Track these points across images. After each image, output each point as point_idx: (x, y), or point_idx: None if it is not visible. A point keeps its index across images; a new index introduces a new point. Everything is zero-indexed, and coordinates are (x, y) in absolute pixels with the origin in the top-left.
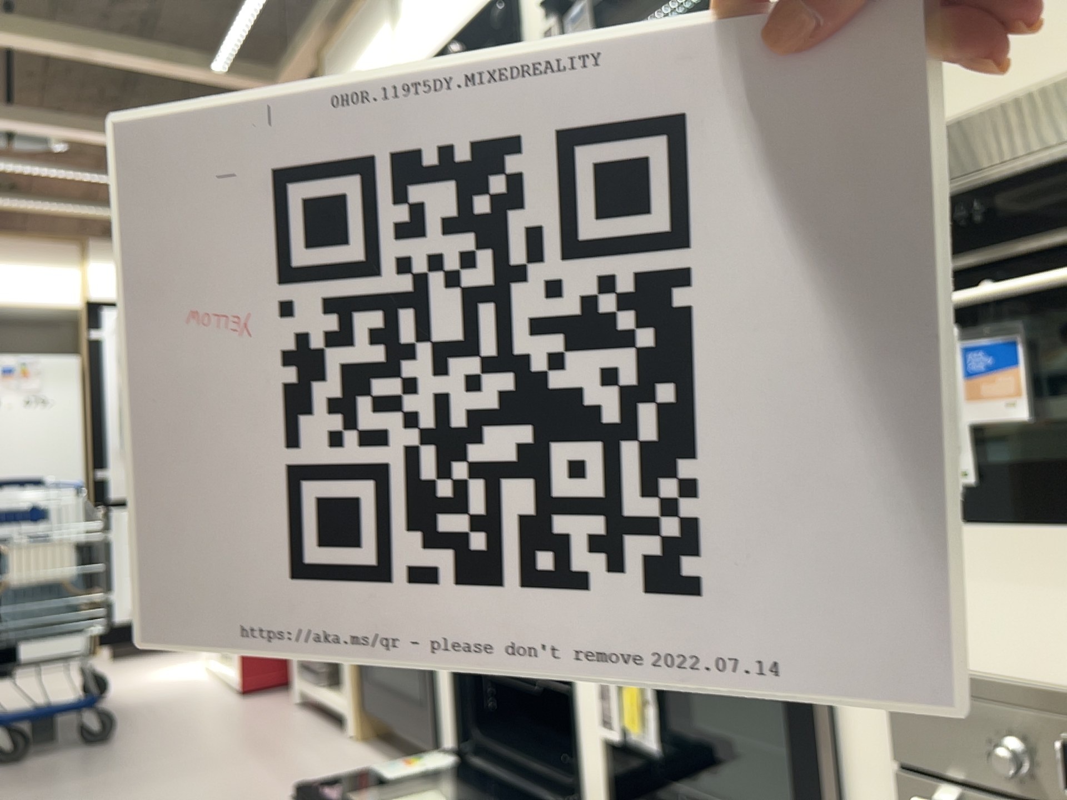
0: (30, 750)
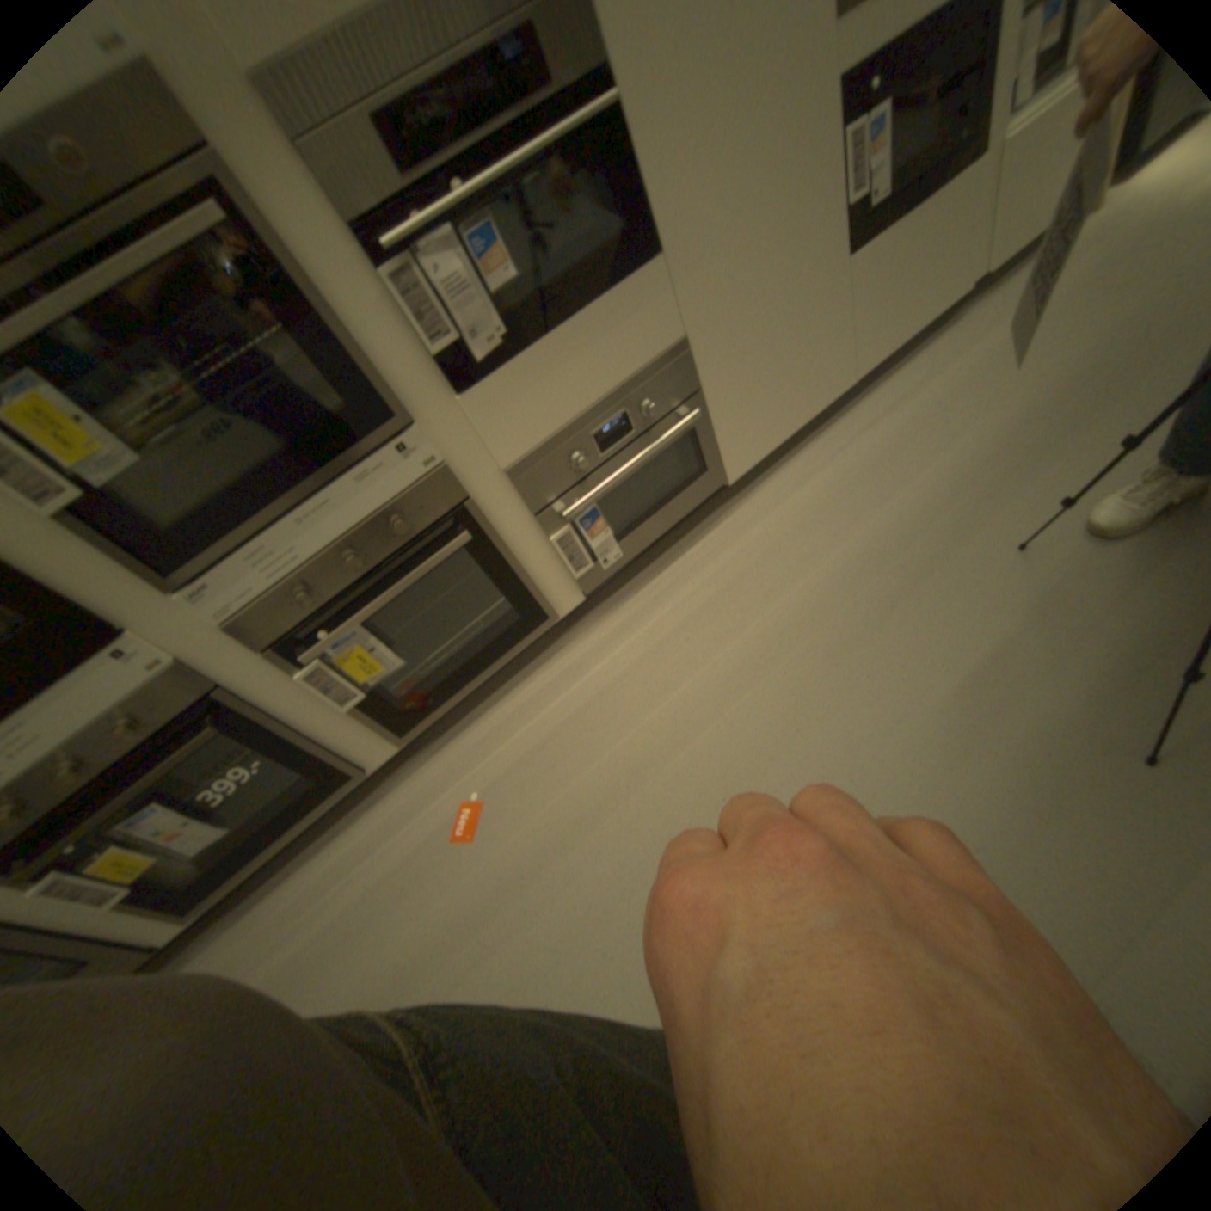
0: None
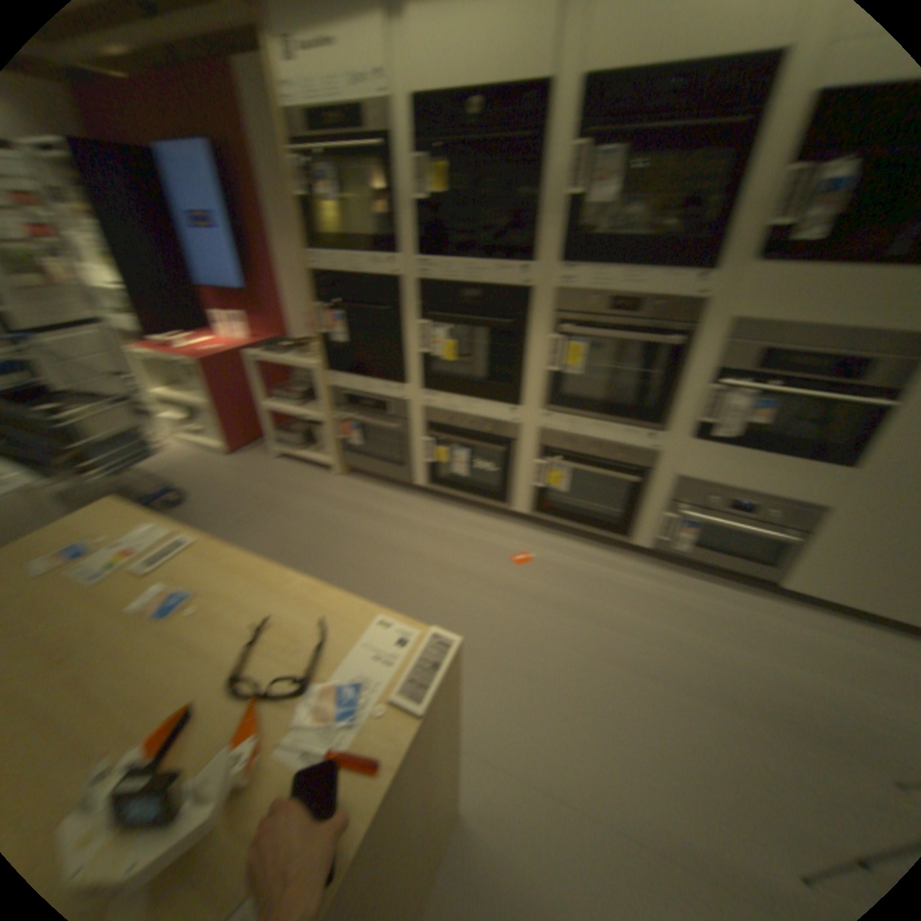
0: None
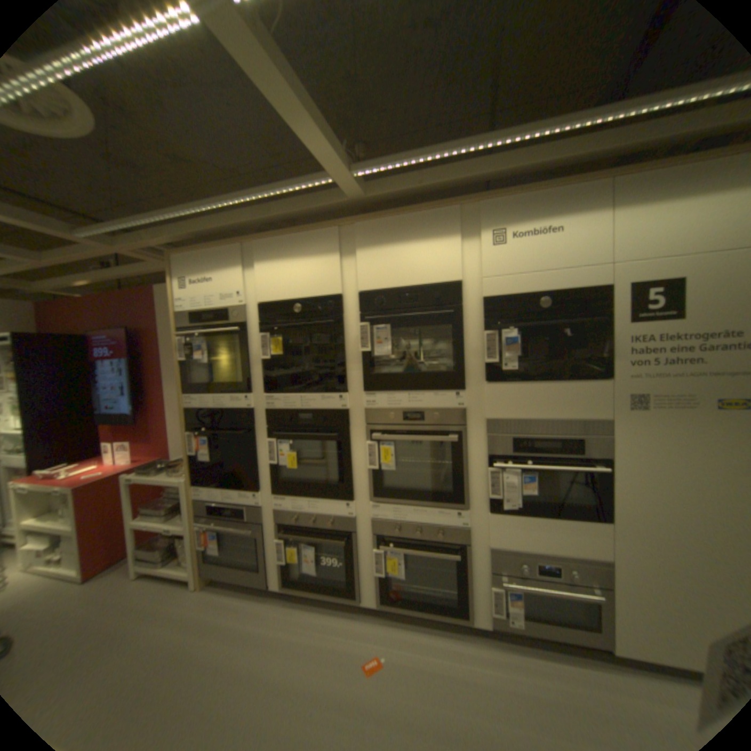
0: None
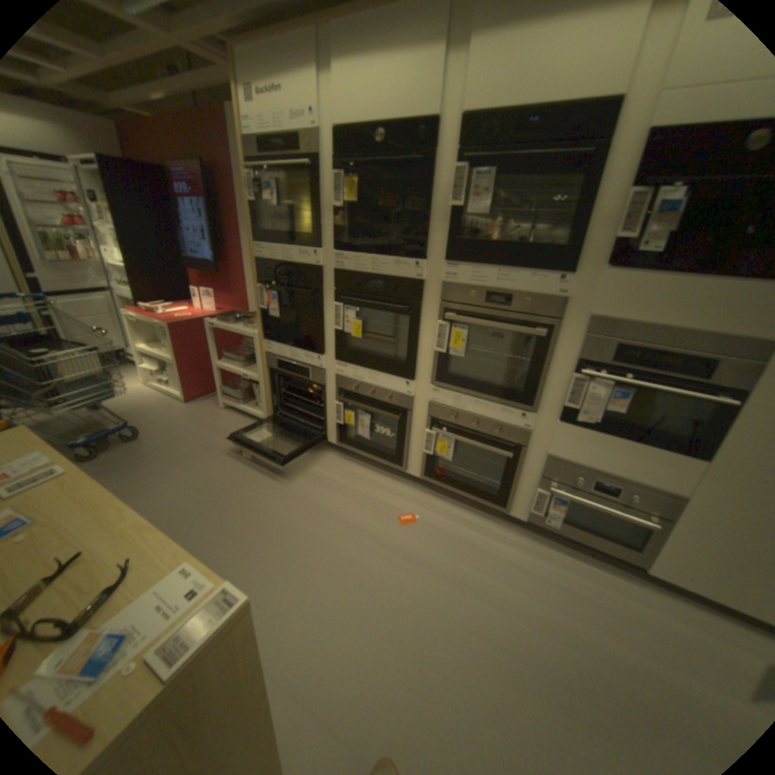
0: (91, 449)
